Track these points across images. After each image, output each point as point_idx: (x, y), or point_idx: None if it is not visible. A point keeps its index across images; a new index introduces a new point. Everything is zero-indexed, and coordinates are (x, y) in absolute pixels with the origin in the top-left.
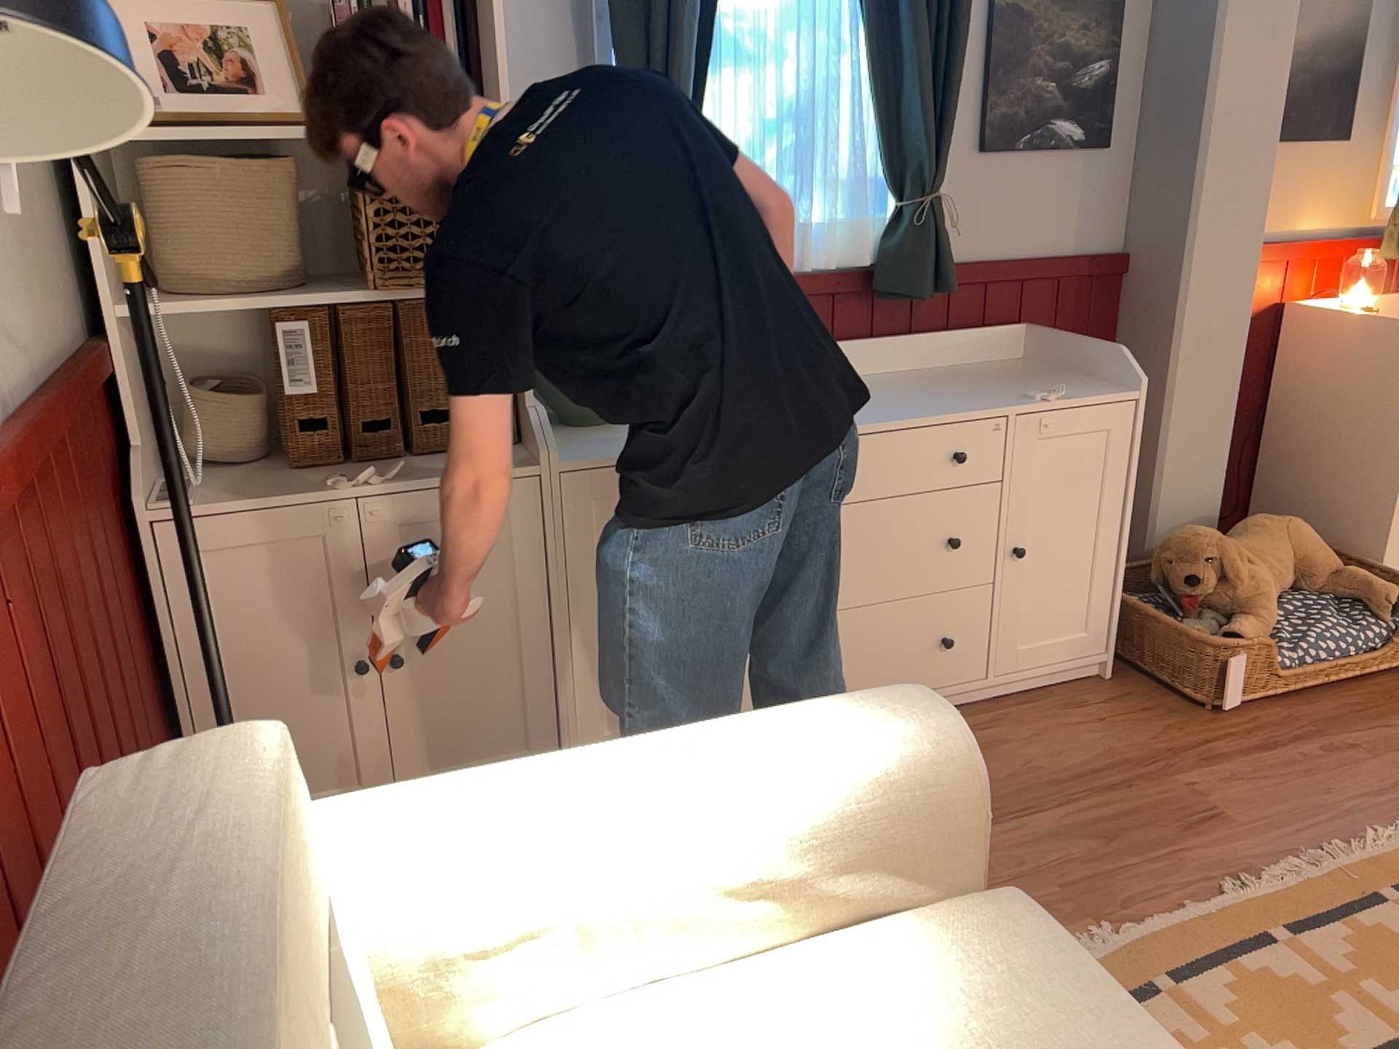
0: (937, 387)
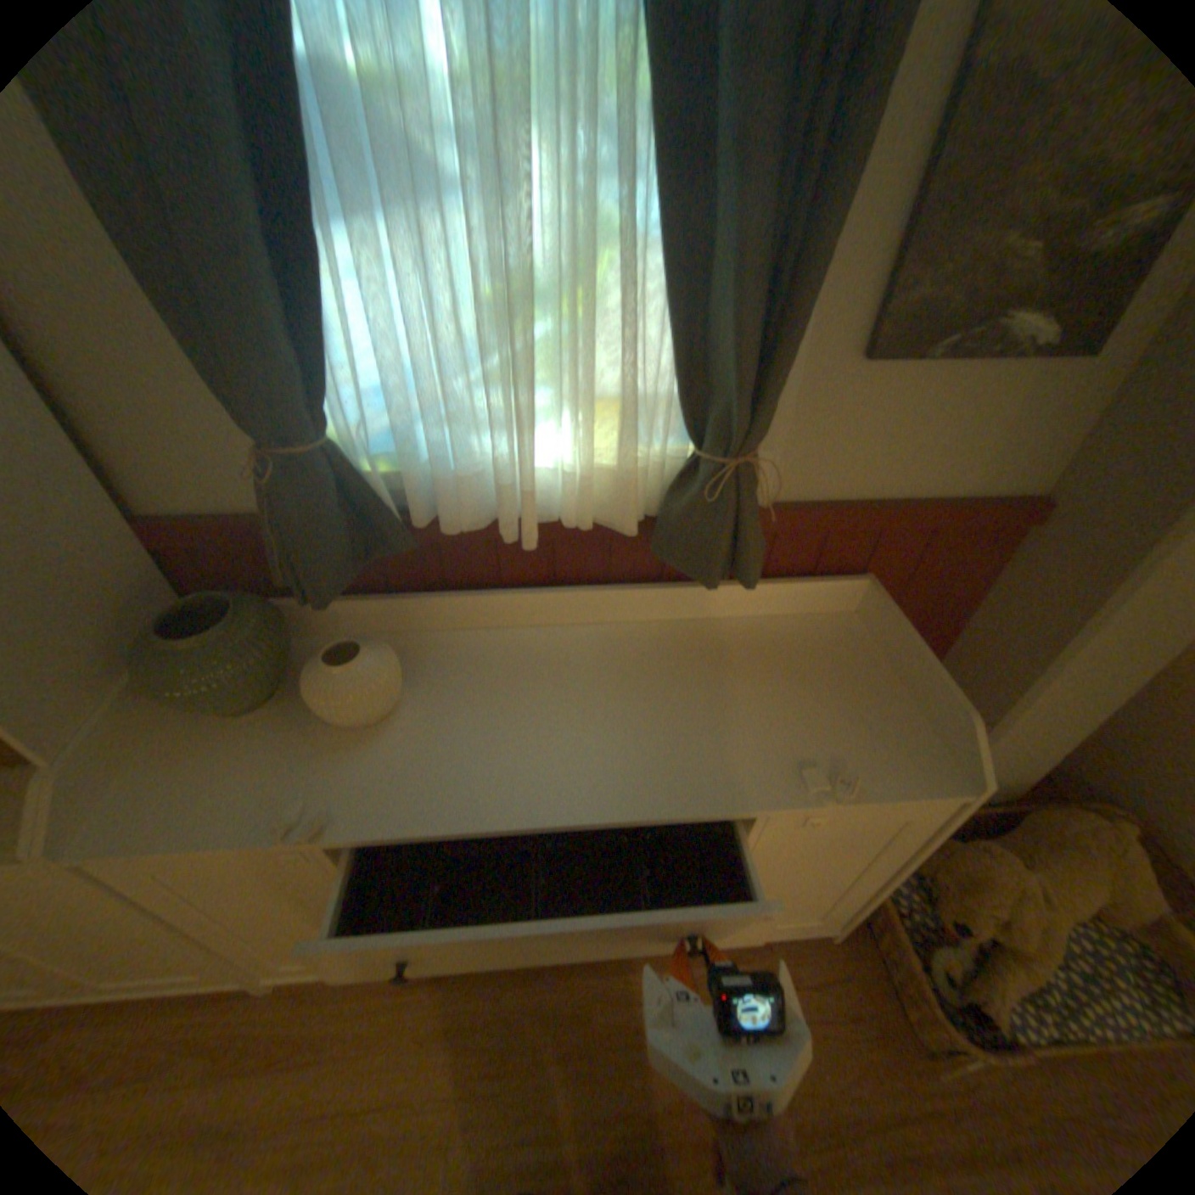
0: (703, 689)
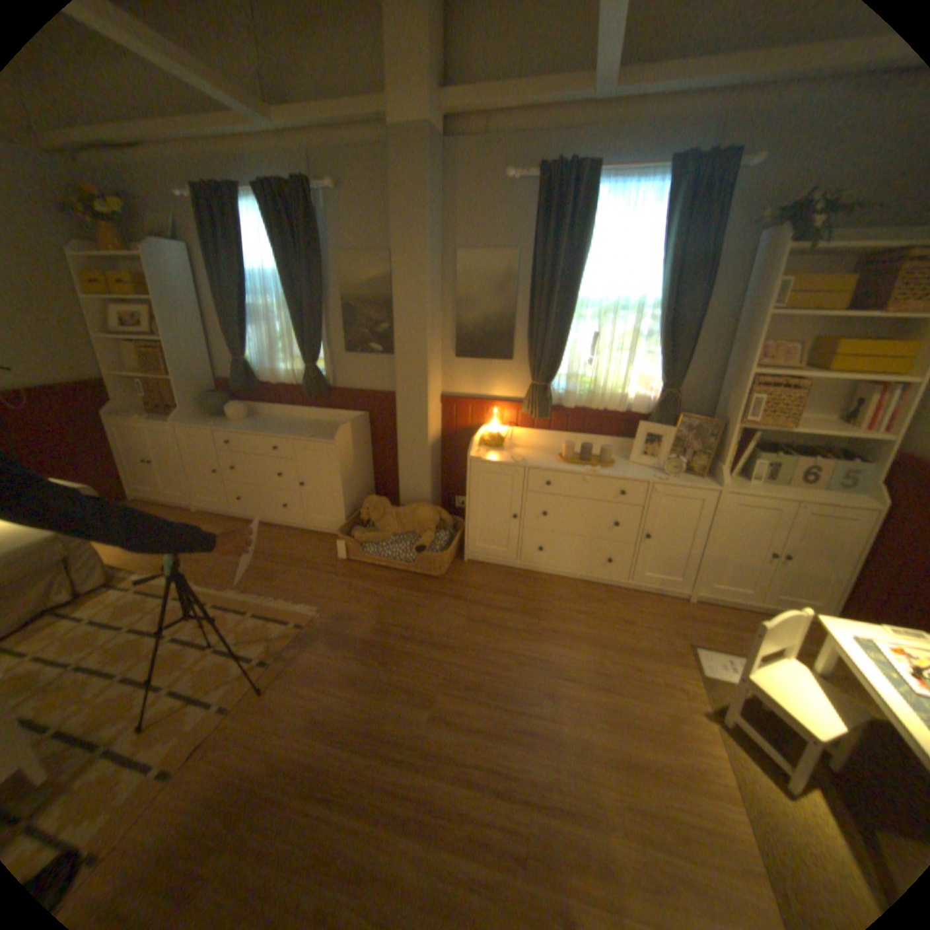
0: (305, 428)
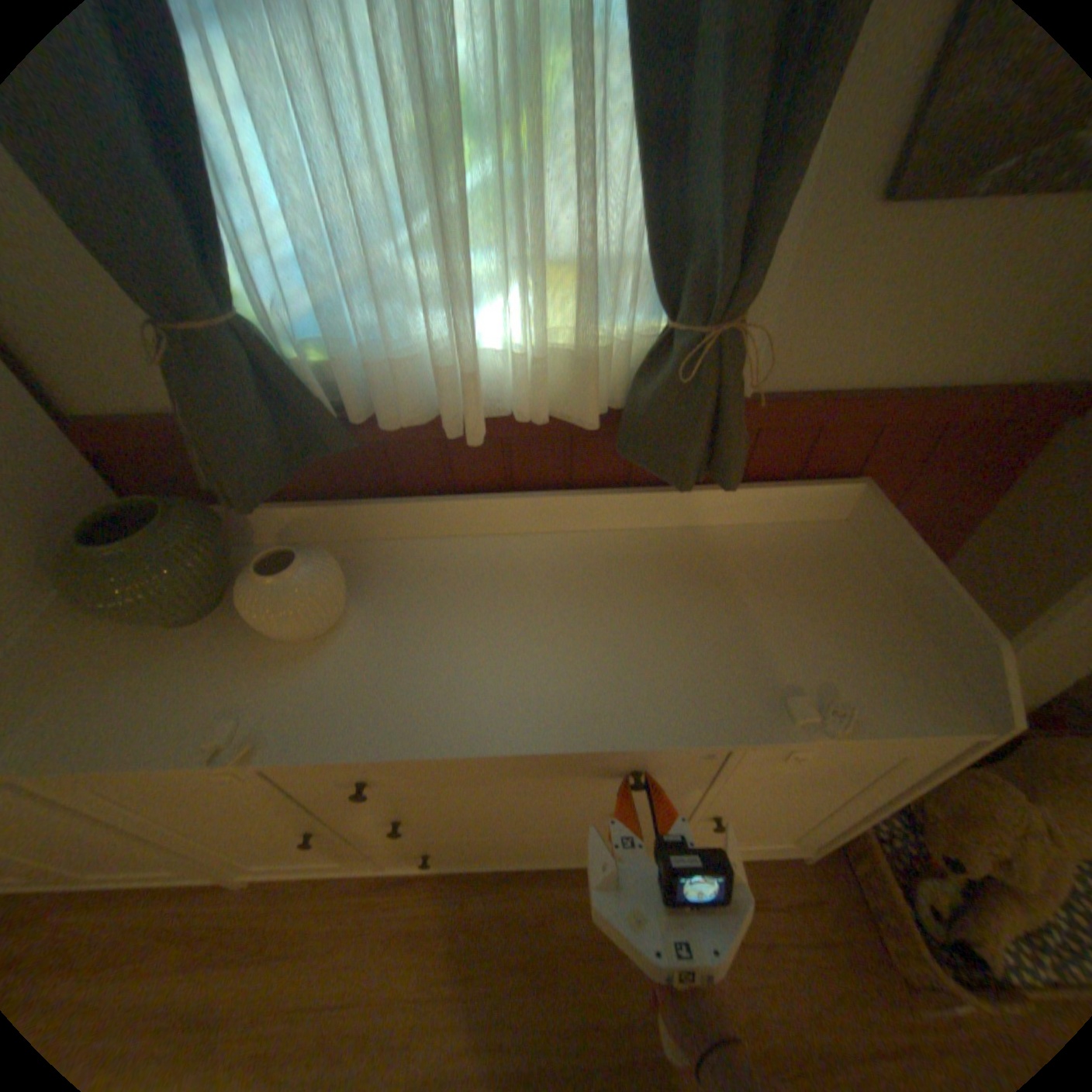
0: (673, 604)
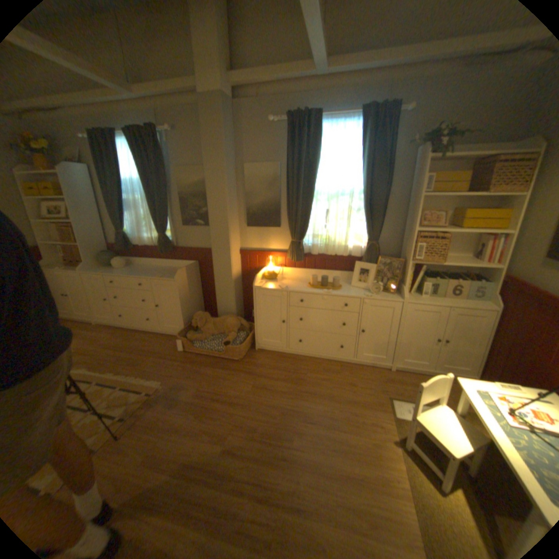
0: (159, 271)
